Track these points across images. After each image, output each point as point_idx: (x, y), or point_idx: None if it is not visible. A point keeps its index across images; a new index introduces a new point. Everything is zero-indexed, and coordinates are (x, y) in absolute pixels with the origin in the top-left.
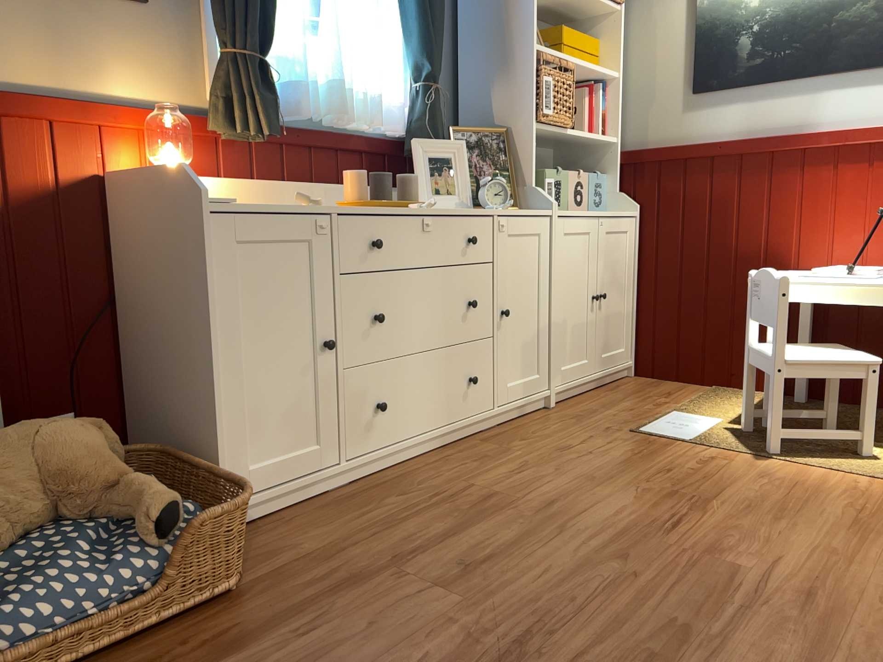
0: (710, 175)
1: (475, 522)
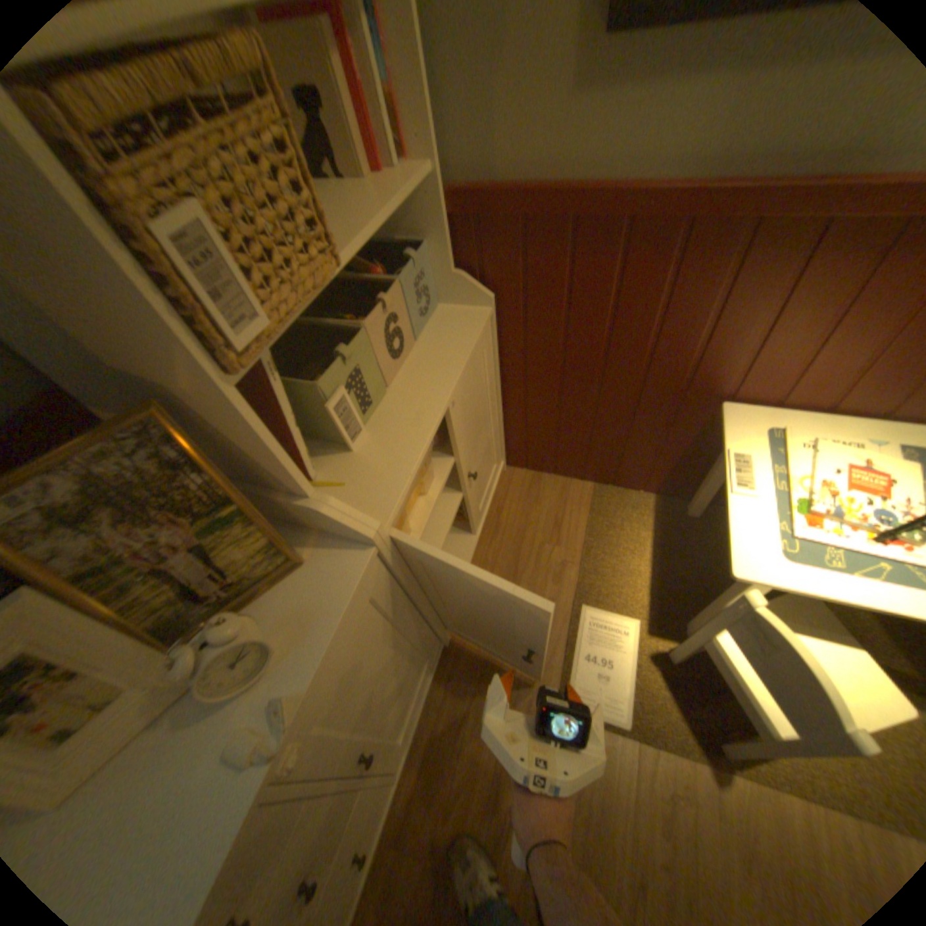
0: (625, 249)
1: None
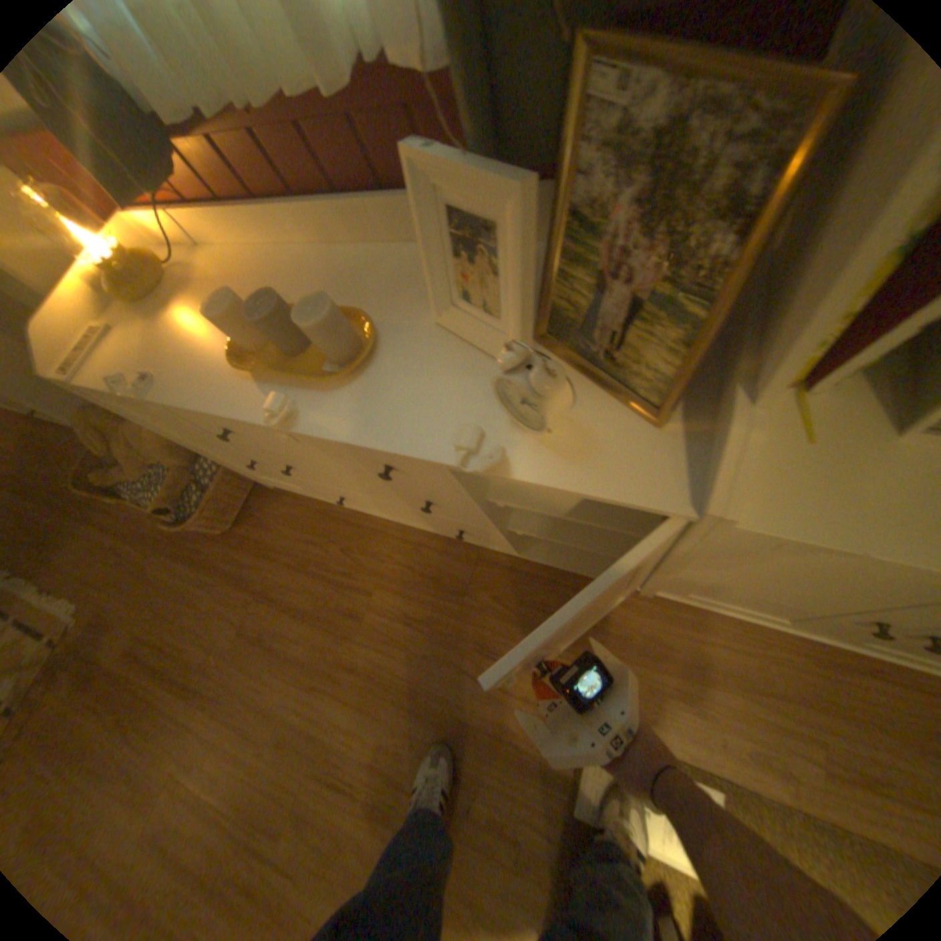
0: None
1: (311, 623)
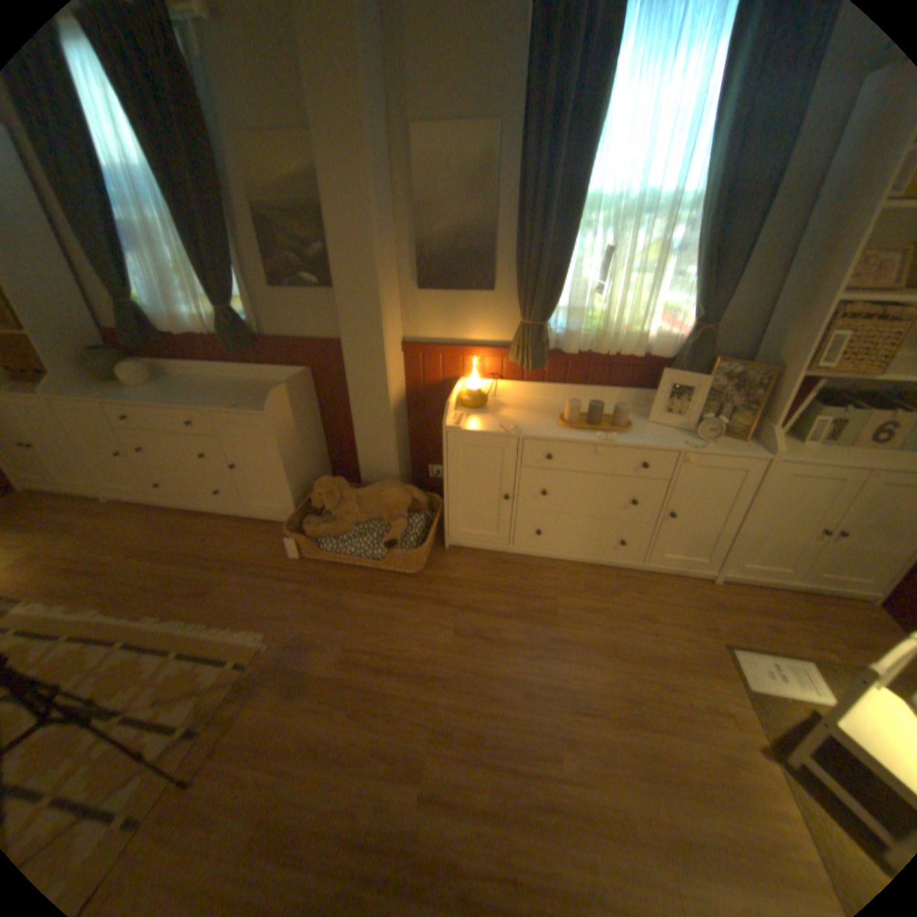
0: None
1: (518, 619)
